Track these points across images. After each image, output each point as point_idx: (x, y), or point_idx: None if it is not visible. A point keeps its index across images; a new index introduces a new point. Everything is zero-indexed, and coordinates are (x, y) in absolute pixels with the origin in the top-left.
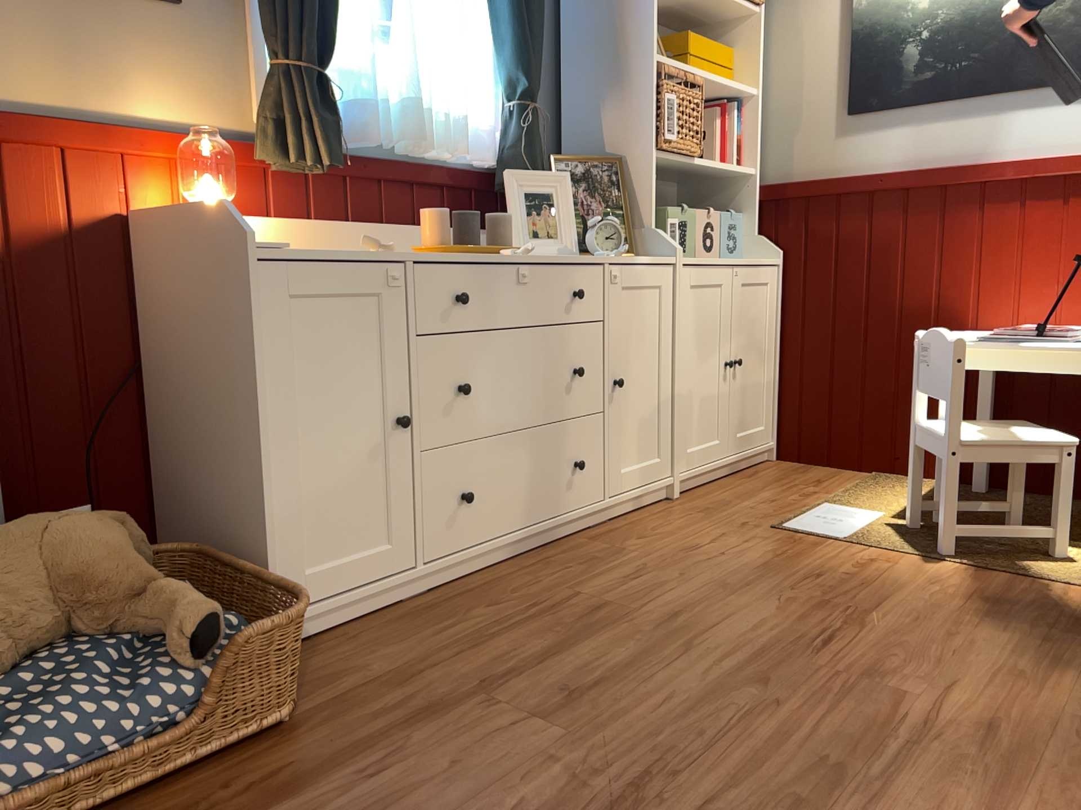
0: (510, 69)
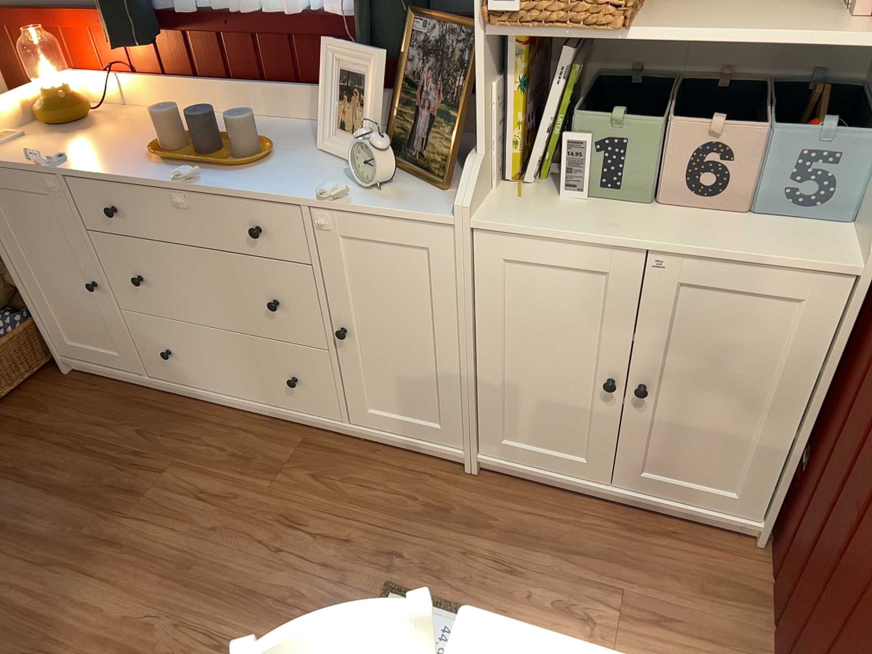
0: None
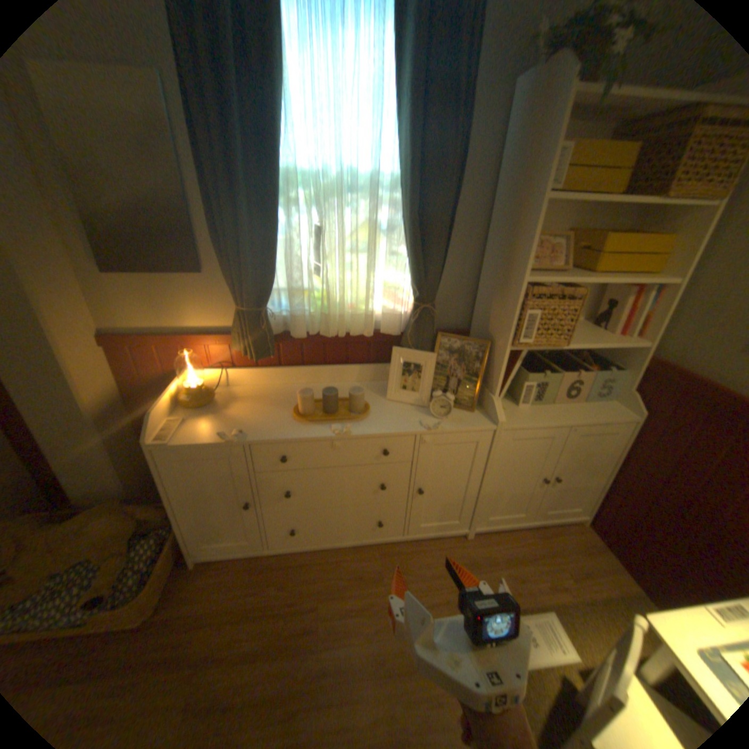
0: (412, 281)
